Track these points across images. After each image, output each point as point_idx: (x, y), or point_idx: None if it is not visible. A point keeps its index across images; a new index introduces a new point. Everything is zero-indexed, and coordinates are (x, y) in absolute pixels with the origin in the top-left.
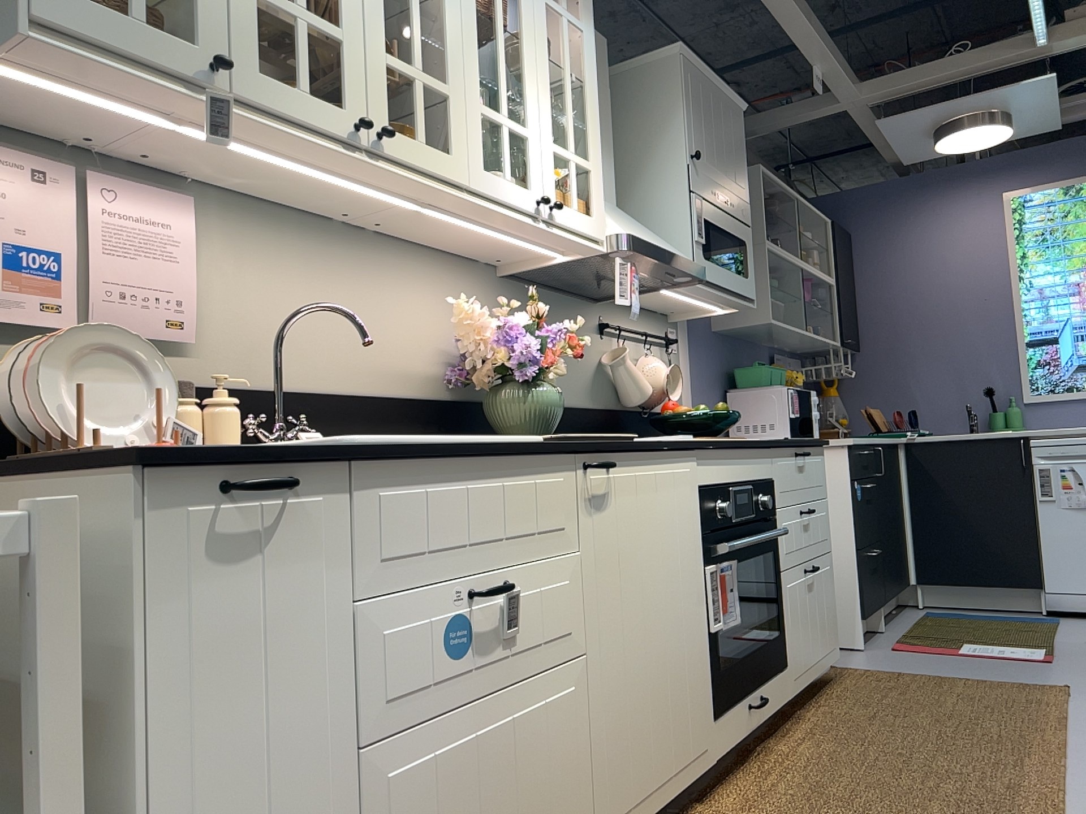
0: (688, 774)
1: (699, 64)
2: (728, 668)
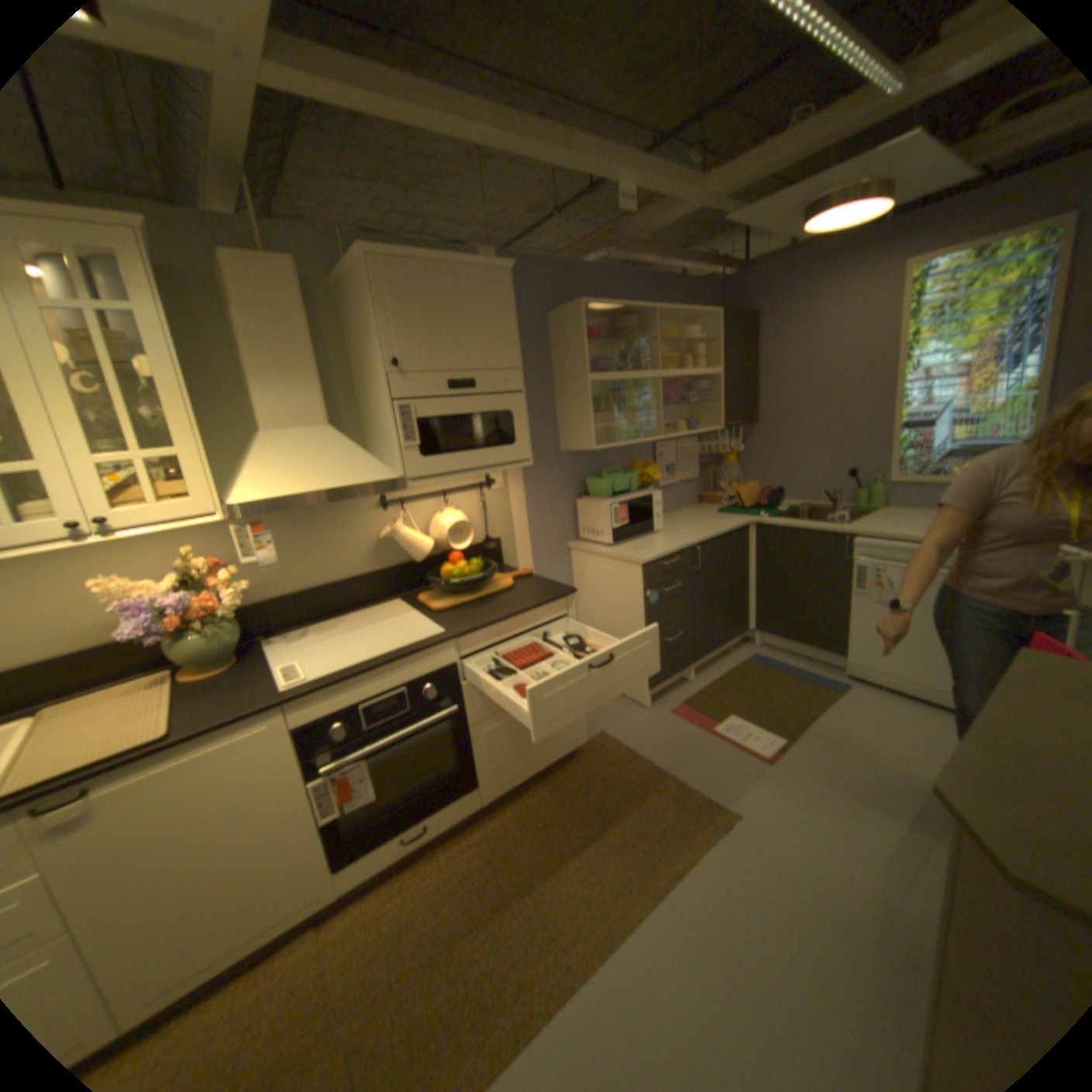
0: (280, 928)
1: (401, 252)
2: (354, 836)
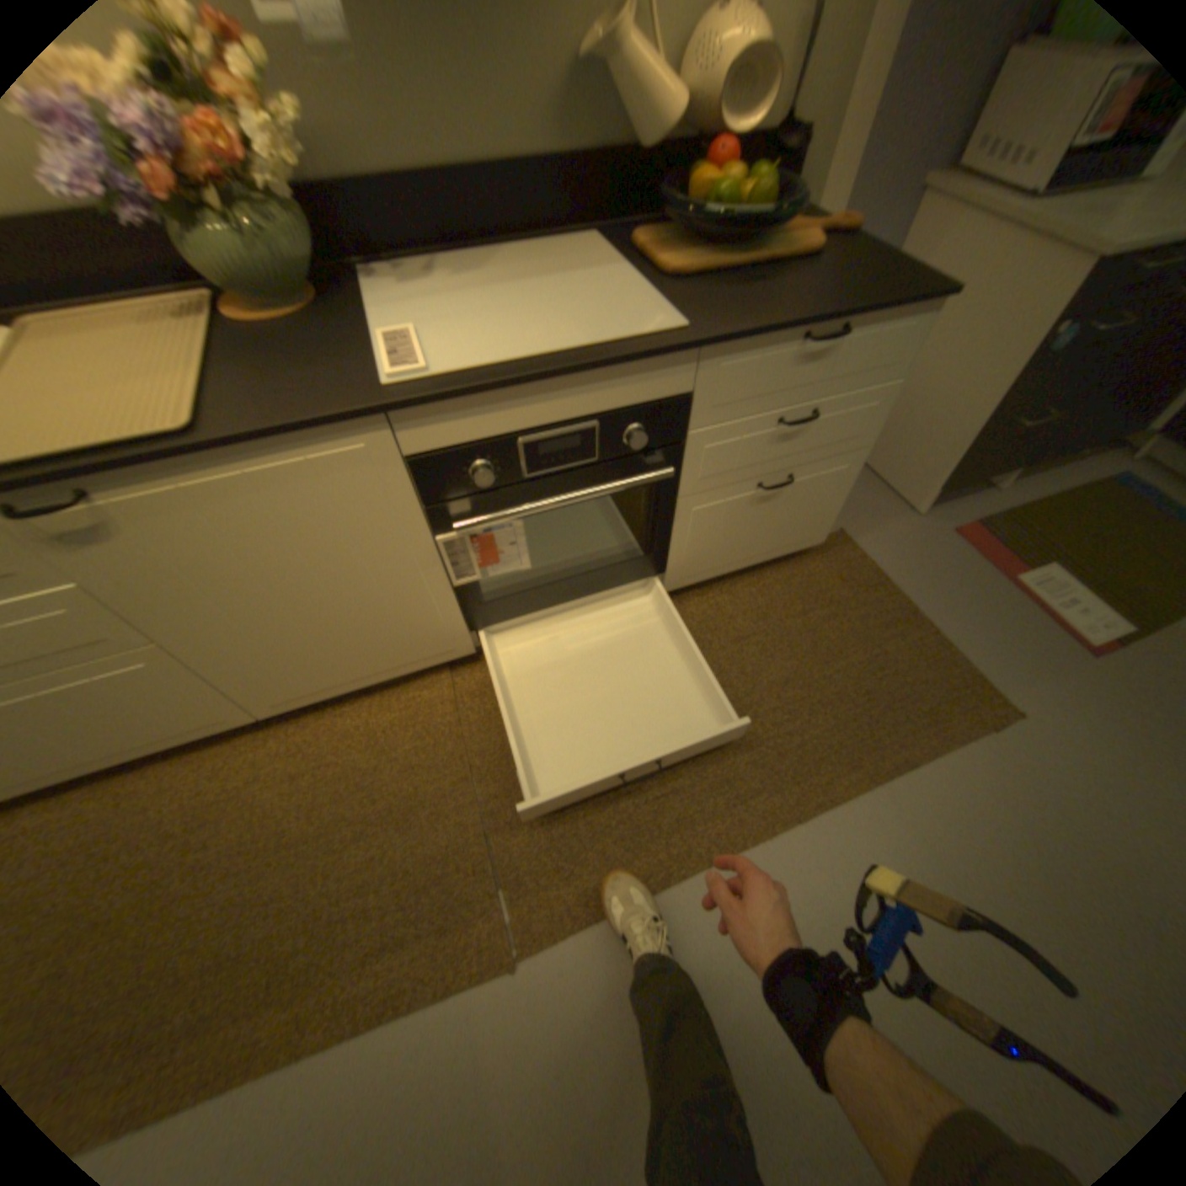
0: (414, 666)
1: None
2: (501, 600)
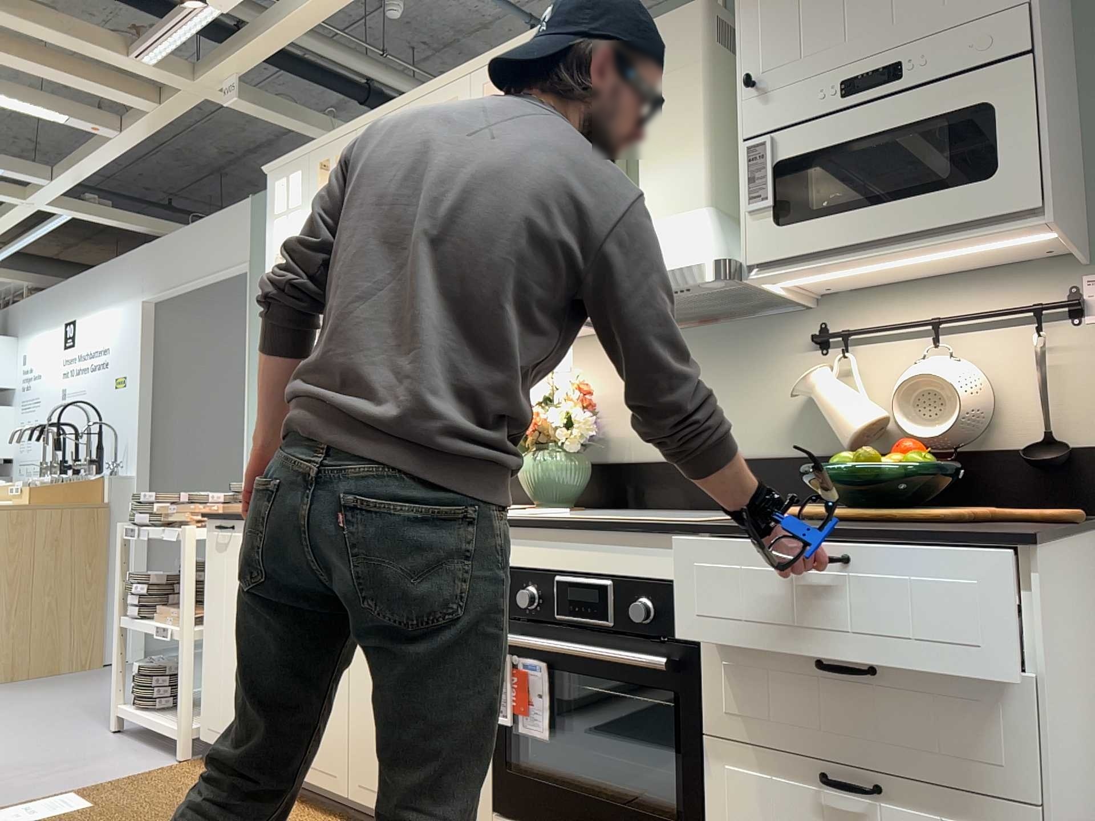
0: None
1: None
2: (523, 779)
